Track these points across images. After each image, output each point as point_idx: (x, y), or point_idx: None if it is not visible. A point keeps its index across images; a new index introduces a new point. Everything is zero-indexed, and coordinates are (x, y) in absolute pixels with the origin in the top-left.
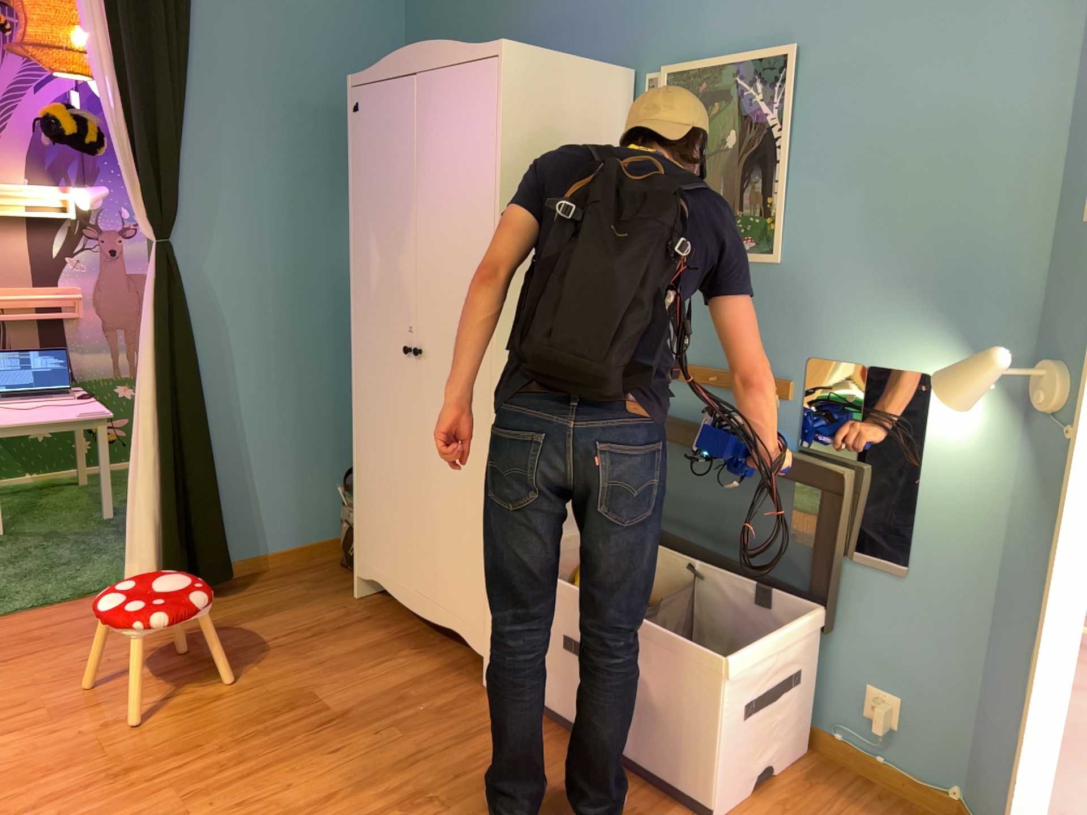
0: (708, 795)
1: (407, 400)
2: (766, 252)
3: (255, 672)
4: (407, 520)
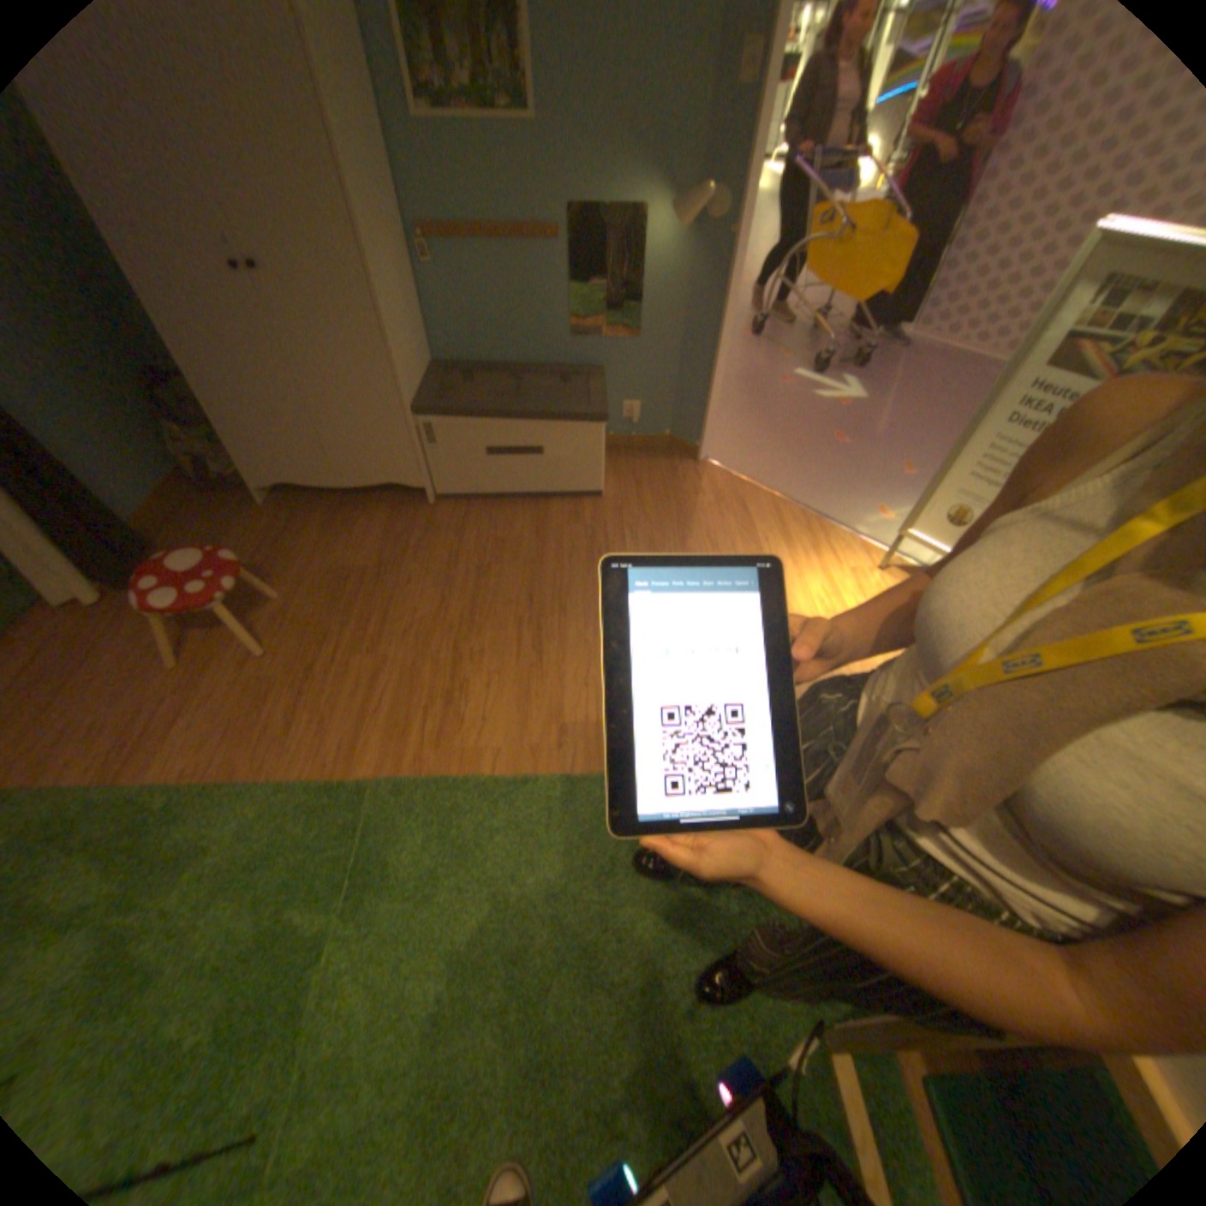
0: (597, 485)
1: (255, 318)
2: (520, 109)
3: (279, 582)
4: (302, 424)
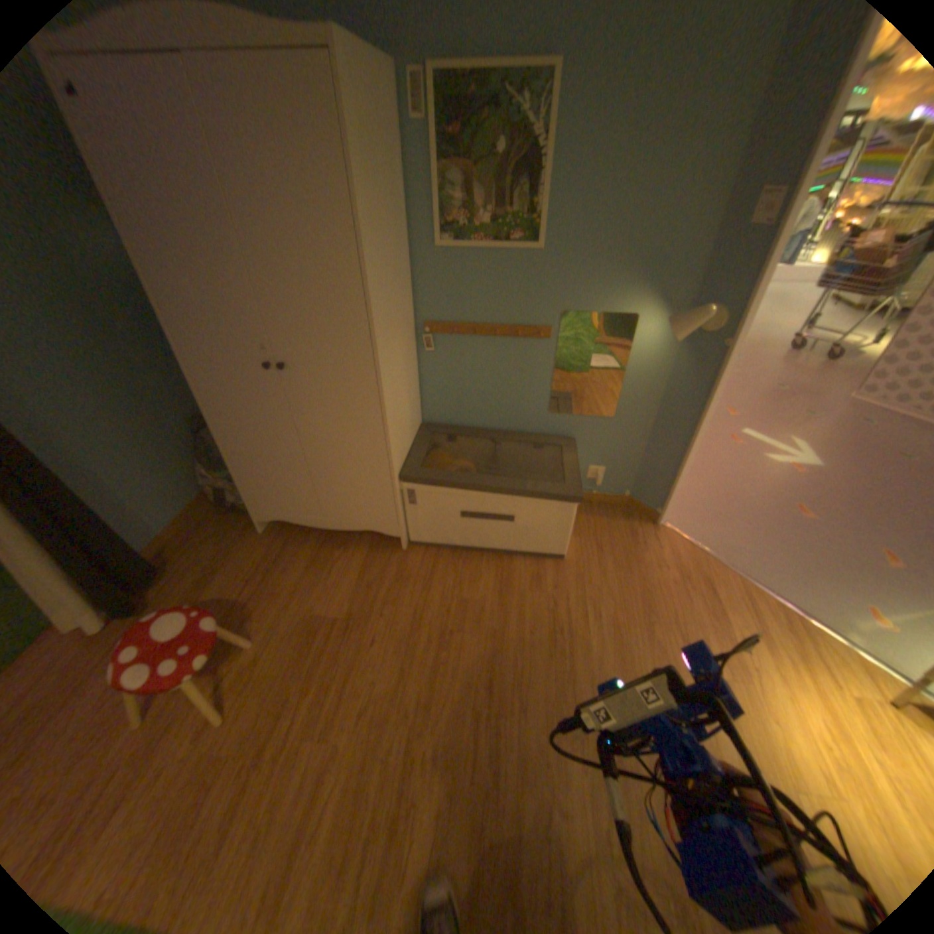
0: (561, 549)
1: (279, 403)
2: (533, 240)
3: (257, 625)
4: (305, 480)
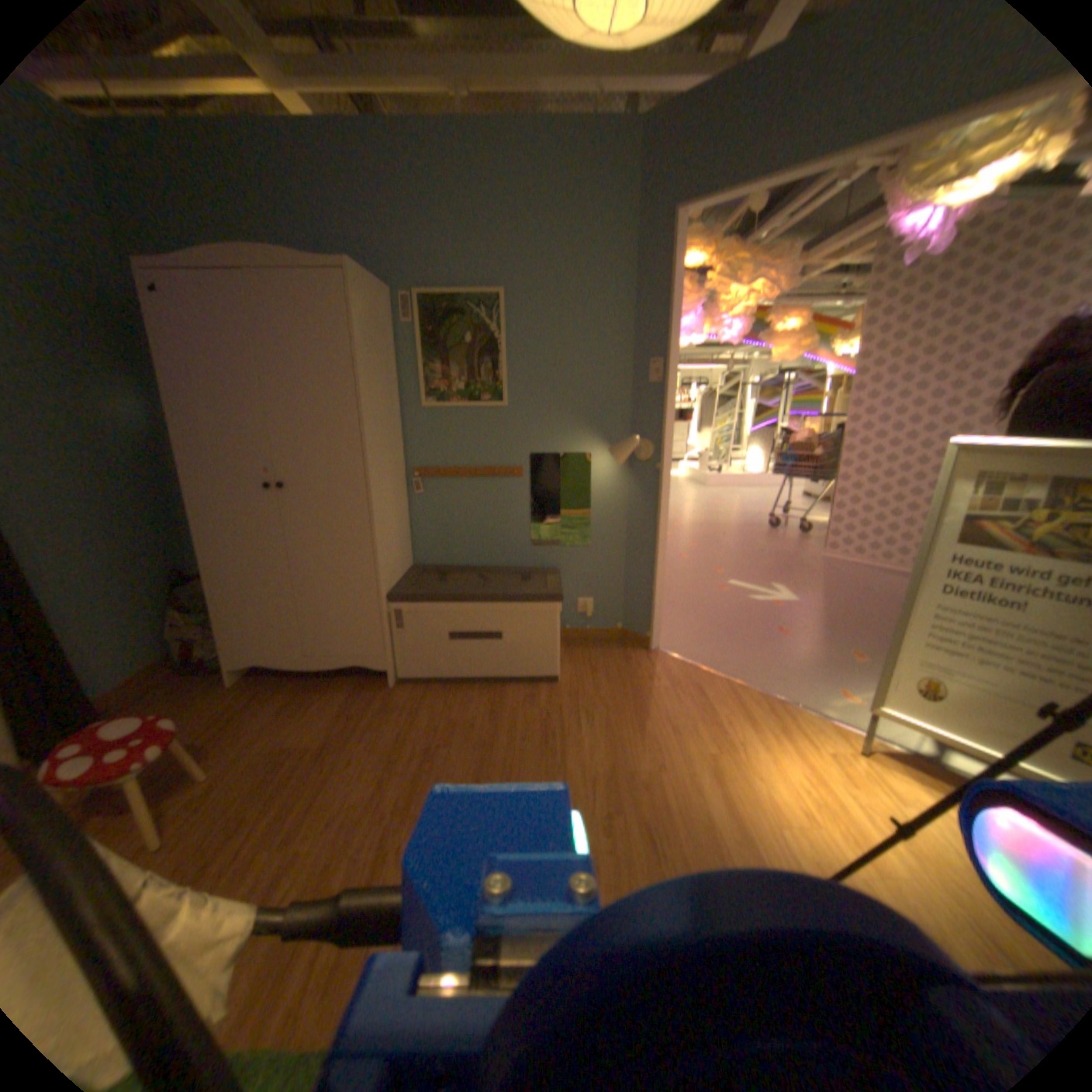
0: (552, 669)
1: (272, 524)
2: (497, 401)
3: (213, 763)
4: (287, 610)
